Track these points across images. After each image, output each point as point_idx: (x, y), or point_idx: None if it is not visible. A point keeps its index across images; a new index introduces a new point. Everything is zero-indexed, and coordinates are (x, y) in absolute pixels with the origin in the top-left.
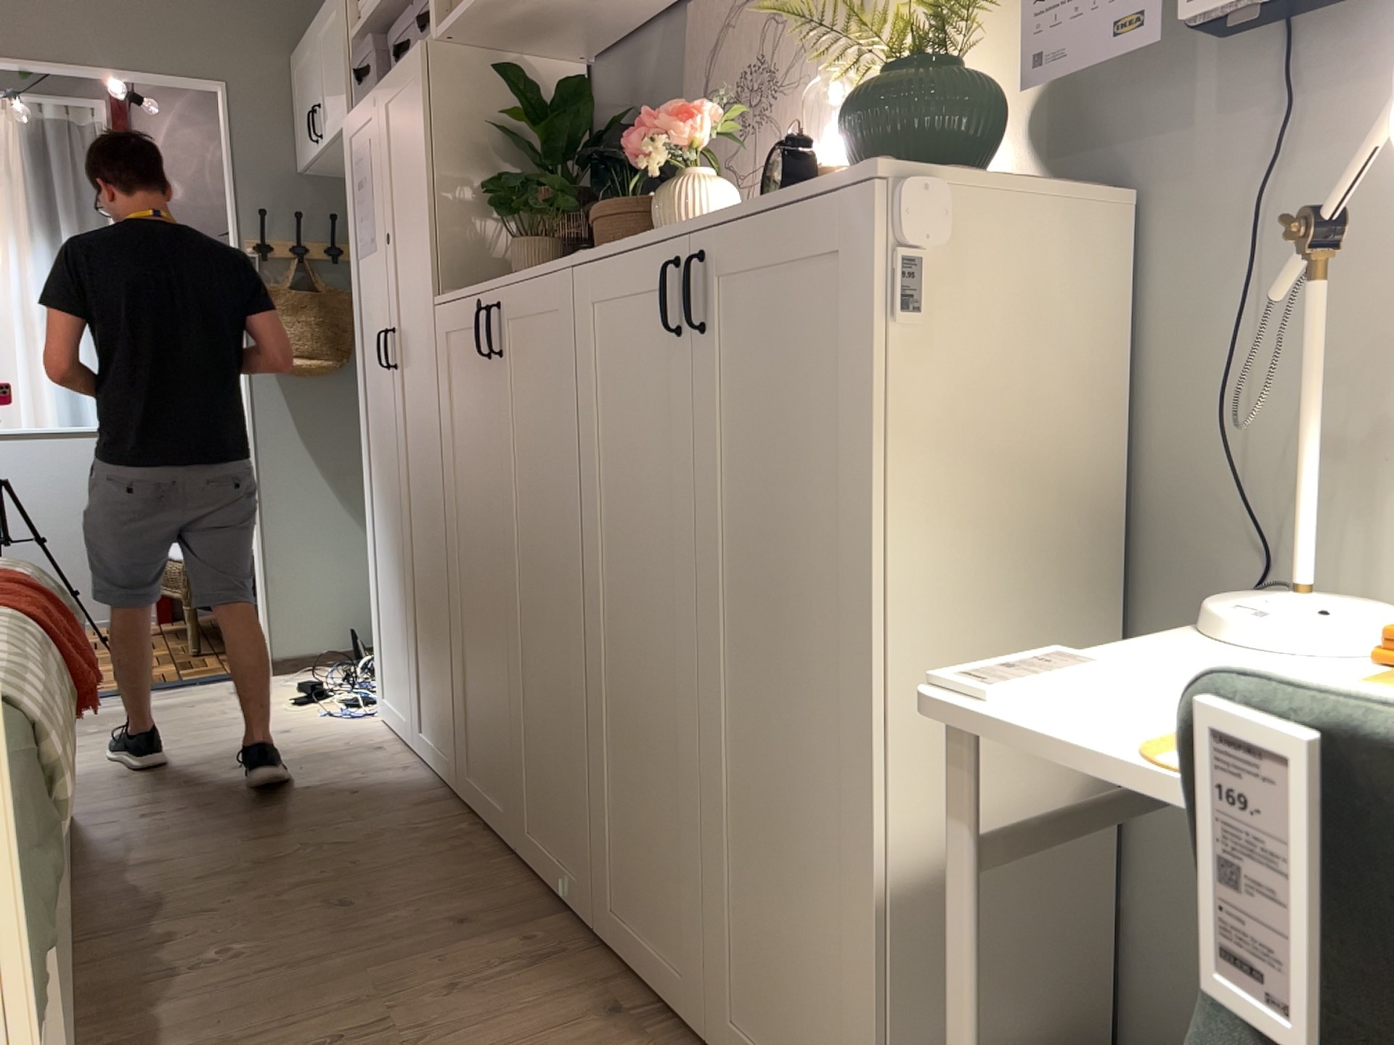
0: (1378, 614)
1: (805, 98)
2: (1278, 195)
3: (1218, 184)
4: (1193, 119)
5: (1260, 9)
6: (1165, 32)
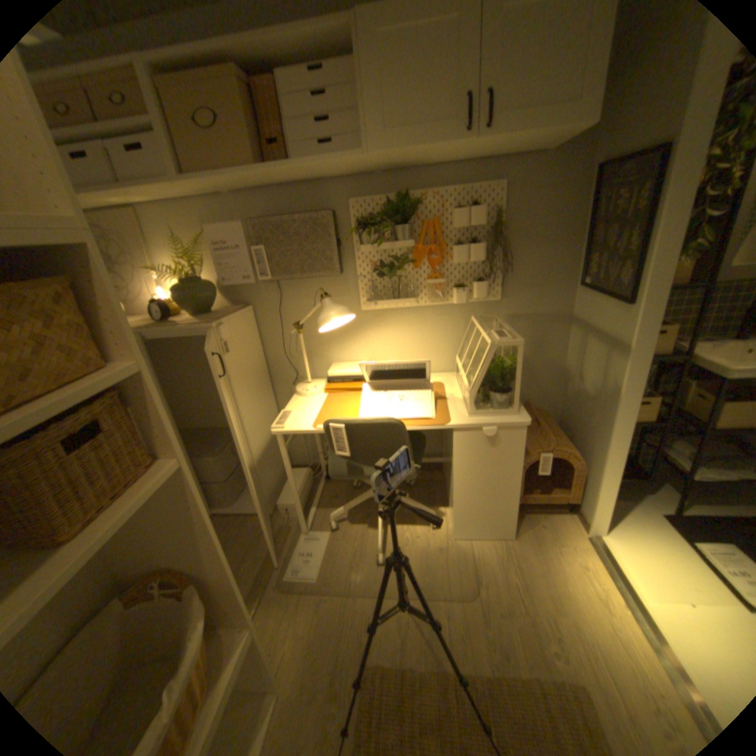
0: (316, 380)
1: (130, 269)
2: (279, 308)
3: (266, 303)
4: (257, 290)
5: (271, 280)
6: (251, 280)
